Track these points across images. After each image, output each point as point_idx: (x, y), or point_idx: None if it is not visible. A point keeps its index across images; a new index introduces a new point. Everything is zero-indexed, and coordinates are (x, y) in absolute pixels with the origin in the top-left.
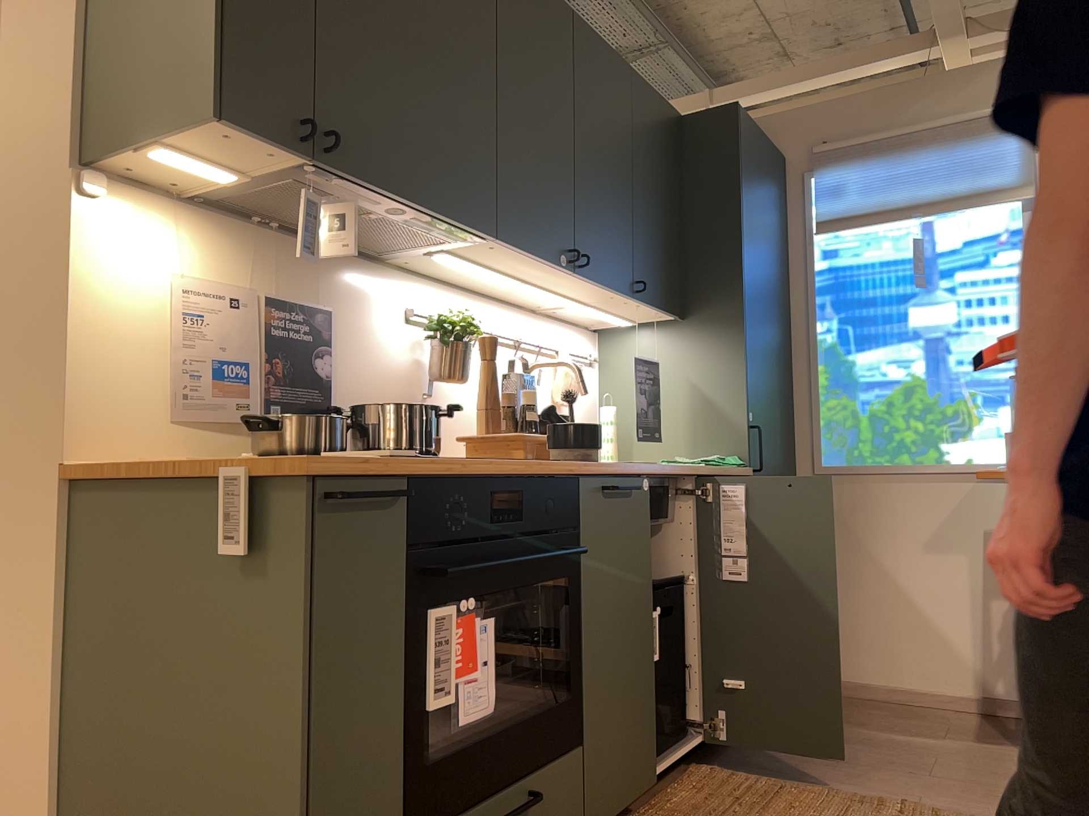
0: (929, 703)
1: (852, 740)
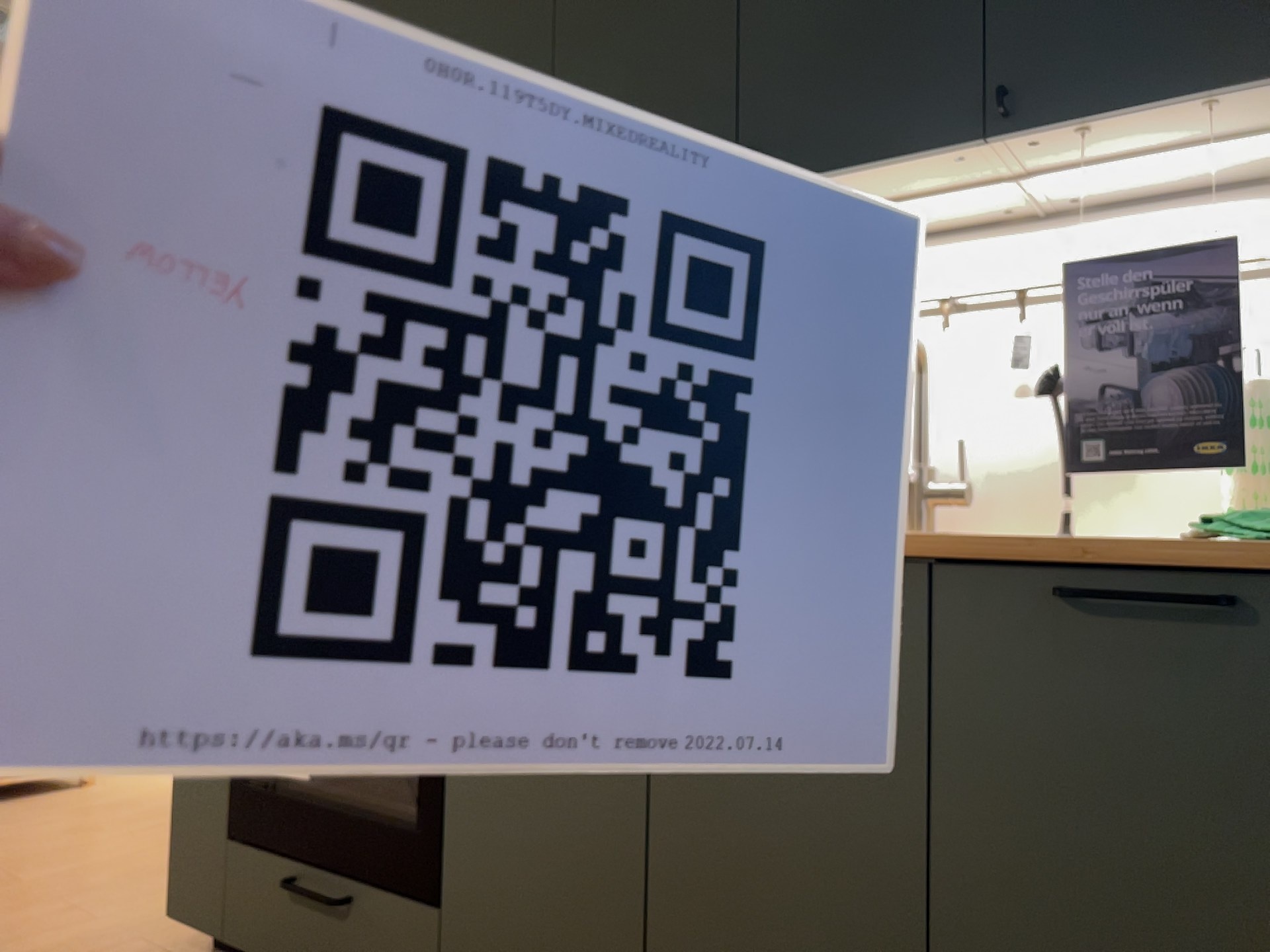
0: None
1: None
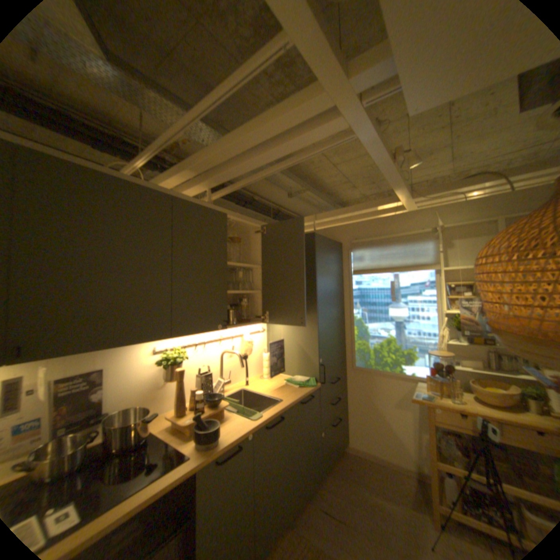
0: (397, 471)
1: (359, 503)
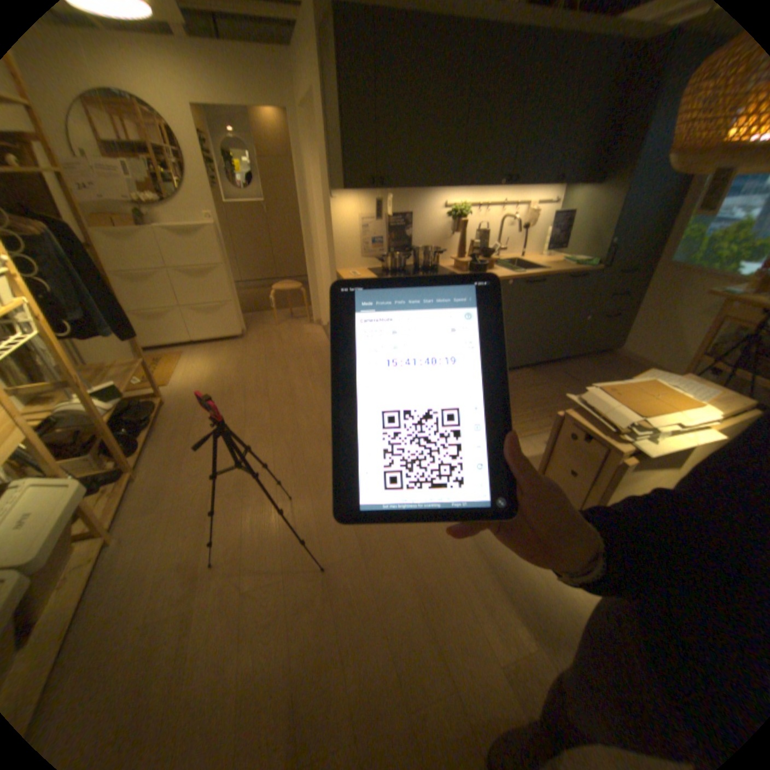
0: None
1: (601, 378)
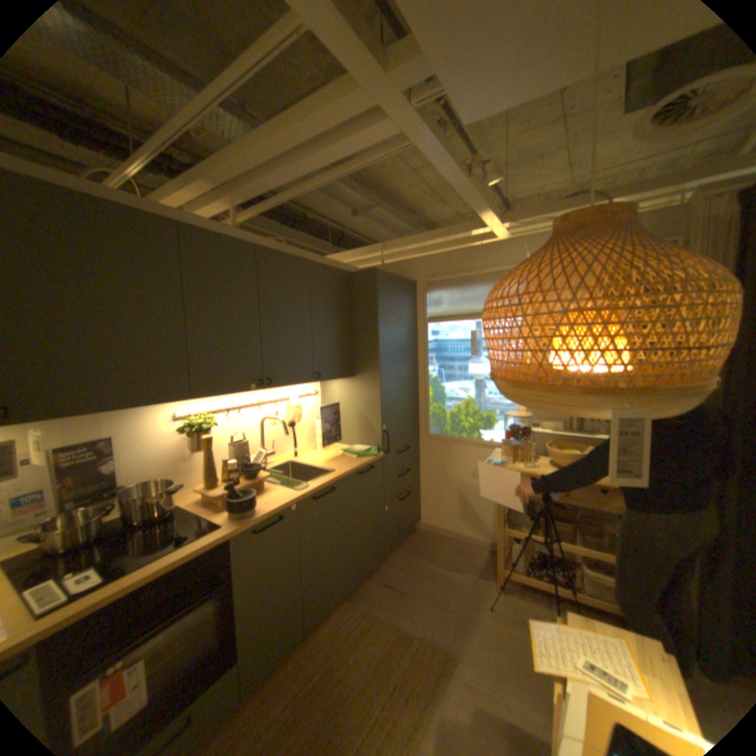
0: (470, 544)
1: (424, 576)
